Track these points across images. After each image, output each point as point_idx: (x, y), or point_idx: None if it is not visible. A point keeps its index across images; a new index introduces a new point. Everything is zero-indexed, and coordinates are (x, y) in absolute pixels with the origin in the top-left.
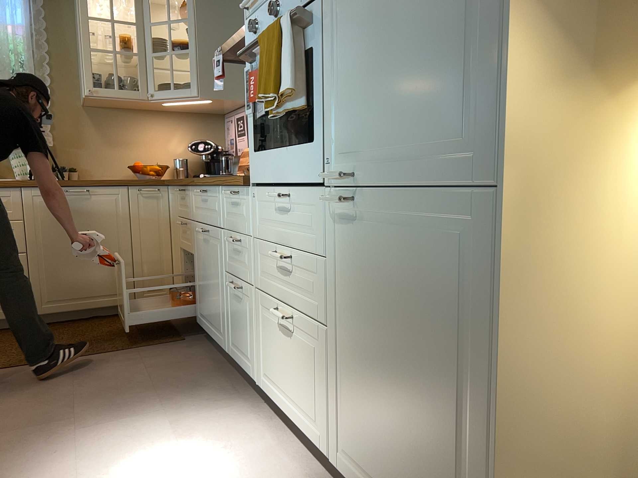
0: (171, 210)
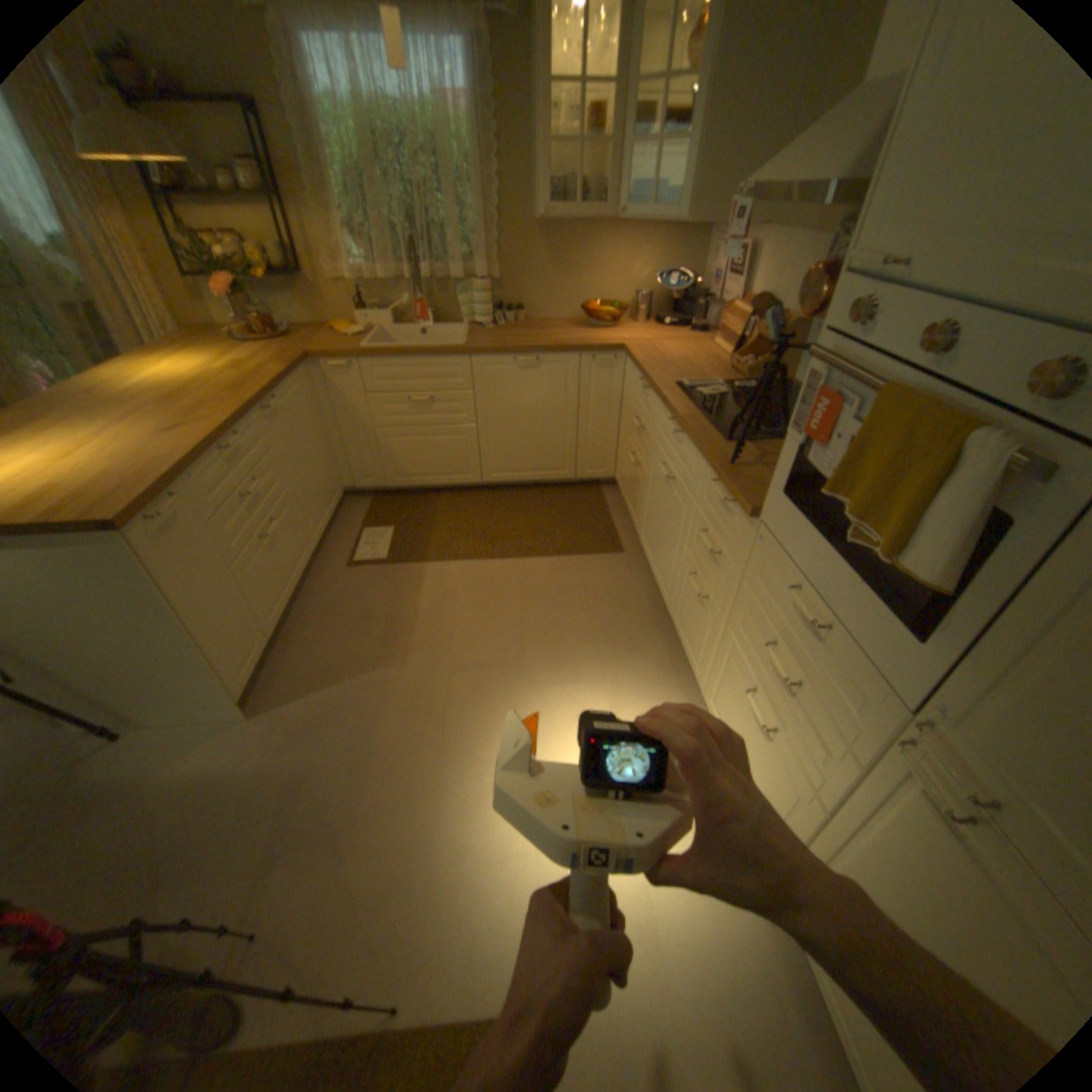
0: (626, 387)
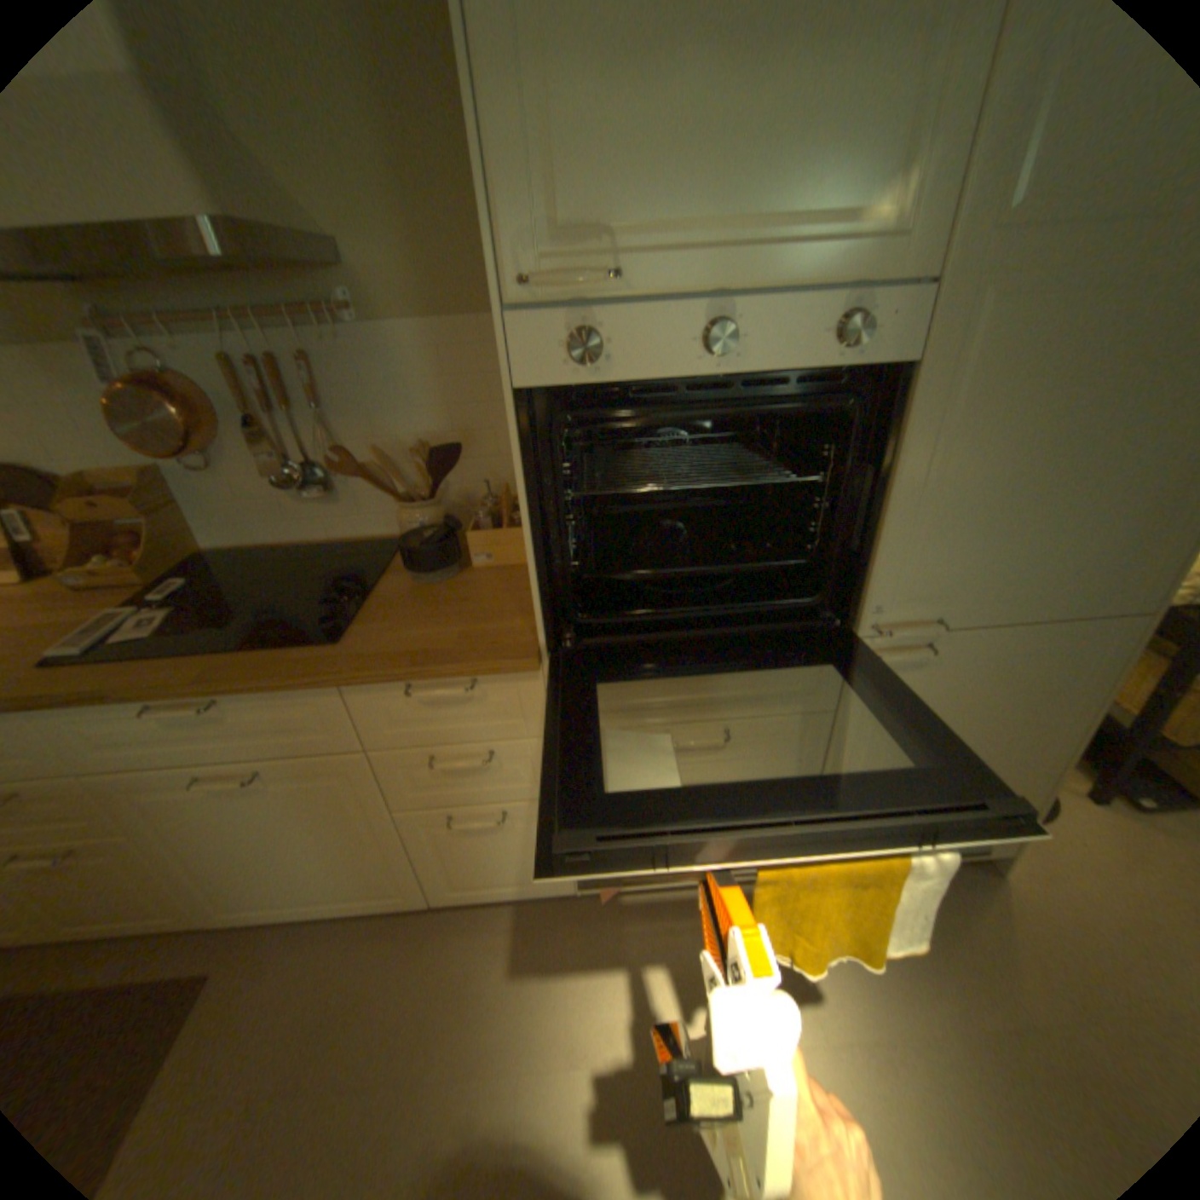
0: None
